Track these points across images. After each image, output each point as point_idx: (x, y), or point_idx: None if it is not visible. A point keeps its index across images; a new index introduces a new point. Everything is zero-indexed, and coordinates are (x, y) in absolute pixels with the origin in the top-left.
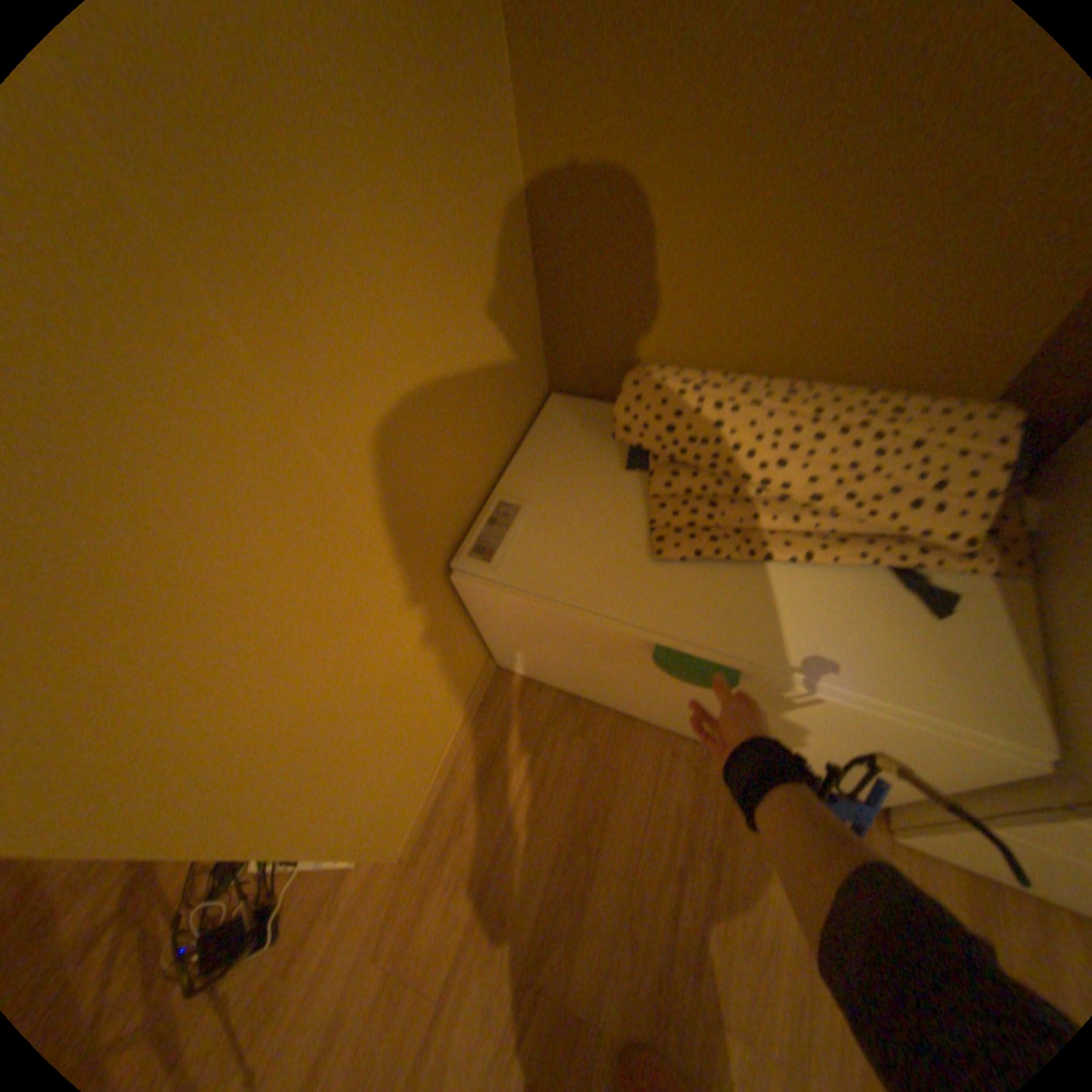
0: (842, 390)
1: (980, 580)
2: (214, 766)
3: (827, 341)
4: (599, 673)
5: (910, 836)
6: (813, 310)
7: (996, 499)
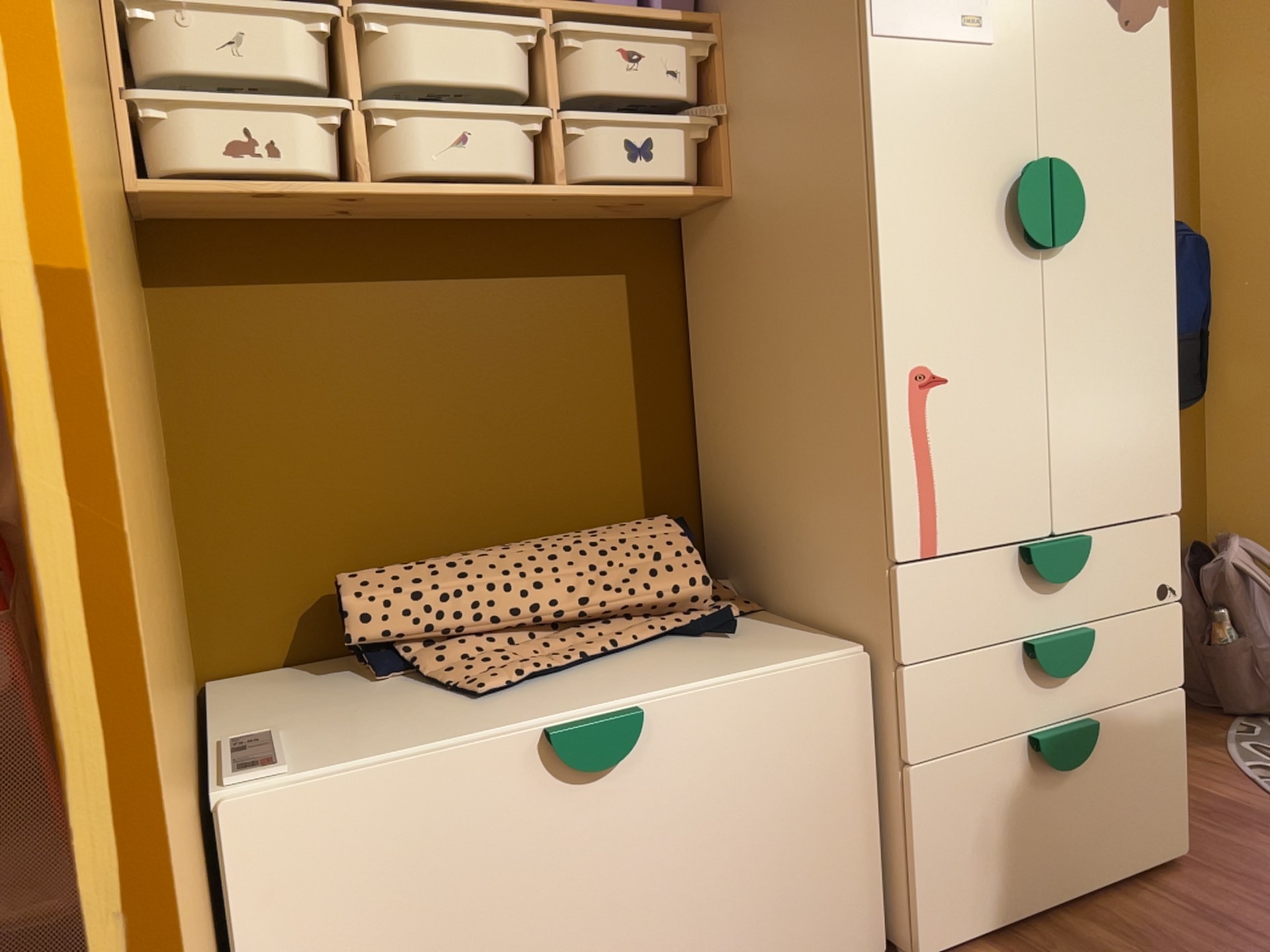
0: (545, 536)
1: (740, 619)
2: (156, 759)
3: (509, 515)
4: (488, 941)
5: (921, 918)
6: (486, 490)
7: (699, 554)
